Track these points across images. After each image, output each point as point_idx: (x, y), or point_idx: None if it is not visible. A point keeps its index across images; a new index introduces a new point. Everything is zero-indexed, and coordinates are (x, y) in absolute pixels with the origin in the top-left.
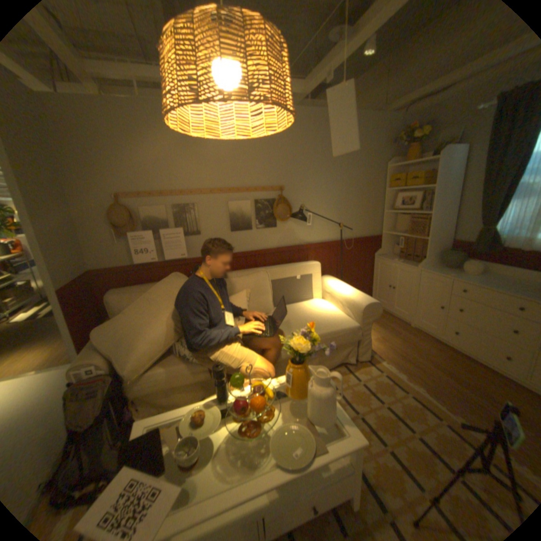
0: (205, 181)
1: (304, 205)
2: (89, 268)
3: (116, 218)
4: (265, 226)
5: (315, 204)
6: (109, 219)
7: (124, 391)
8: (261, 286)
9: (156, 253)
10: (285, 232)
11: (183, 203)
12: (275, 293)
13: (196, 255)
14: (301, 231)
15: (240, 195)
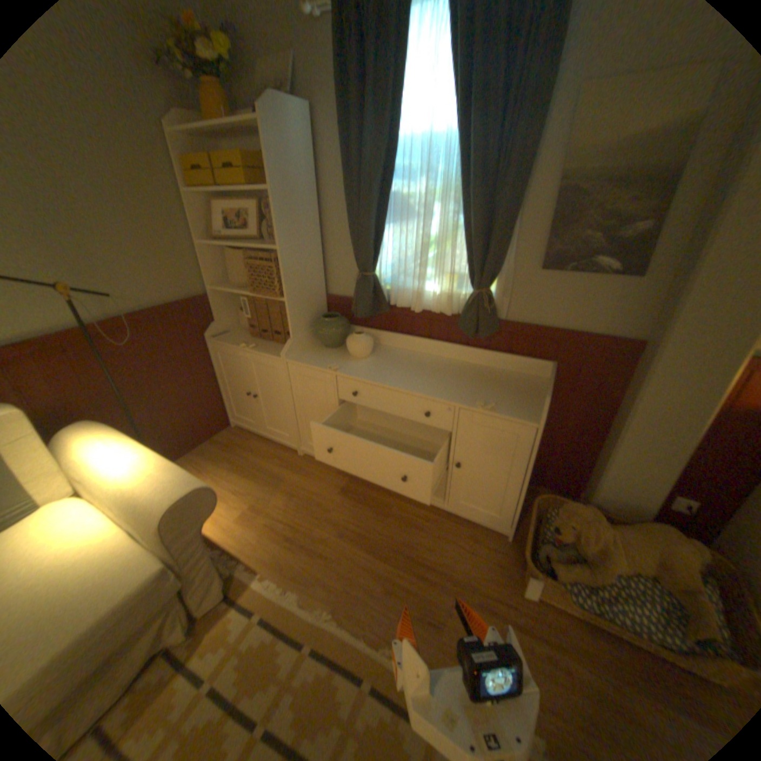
0: None
1: None
2: None
3: None
4: None
5: None
6: None
7: None
8: None
9: None
10: None
11: None
12: None
13: None
14: None
15: None
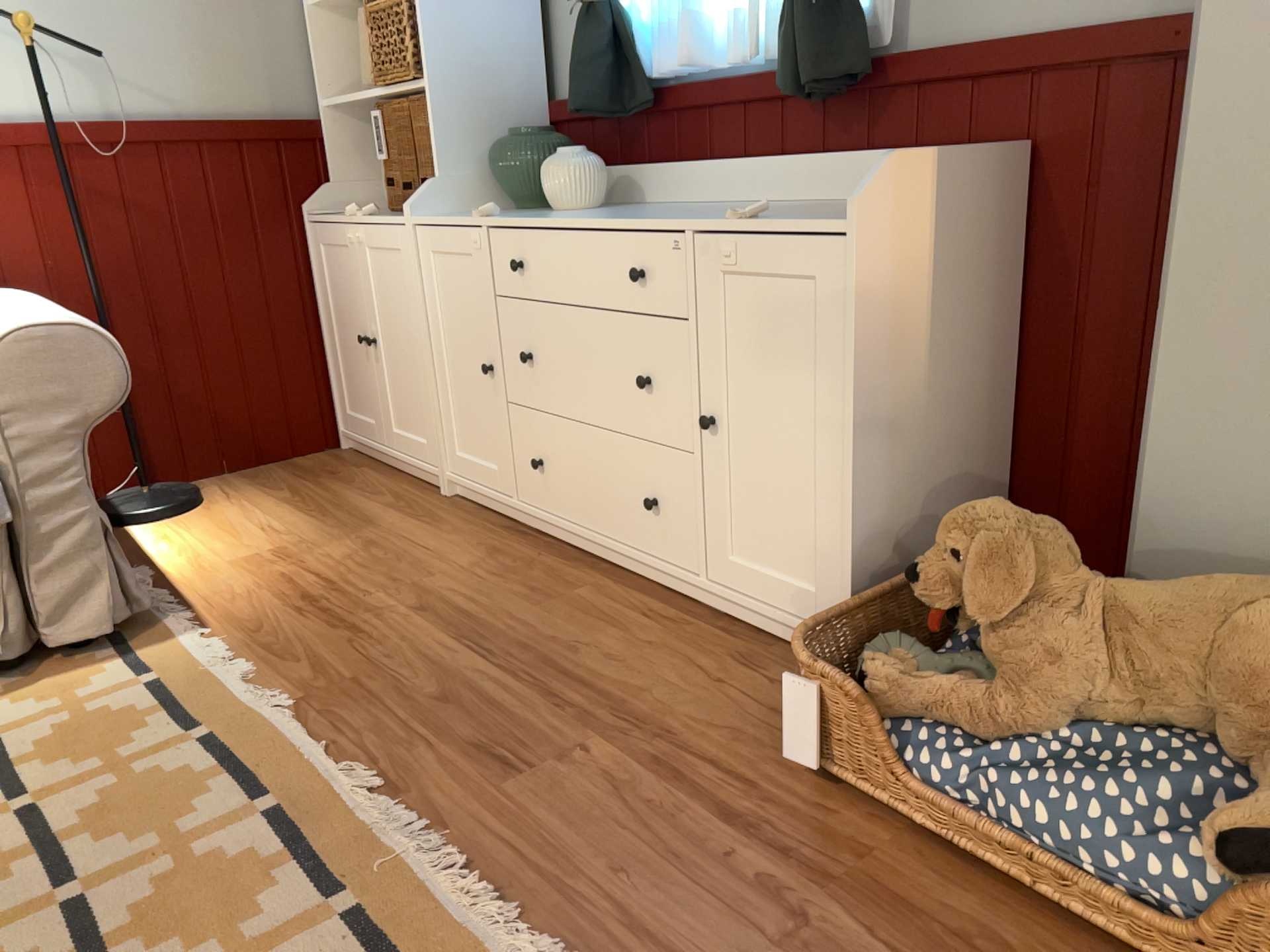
0: None
1: None
2: None
3: None
4: None
5: None
6: None
7: None
8: None
9: None
10: None
11: None
12: None
13: None
14: None
15: None
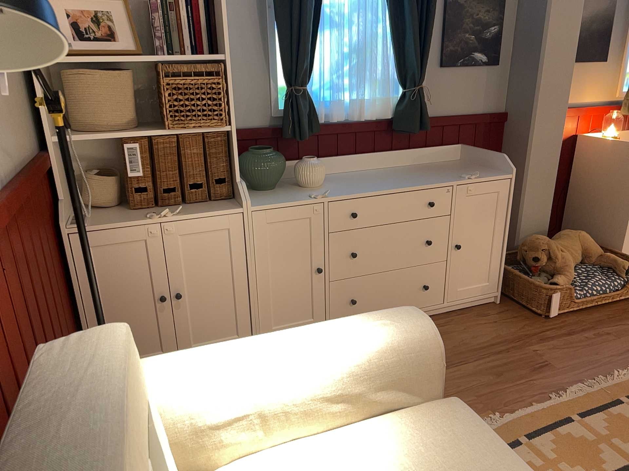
0: None
1: None
2: None
3: None
4: None
5: None
6: None
7: None
8: None
9: None
10: None
11: None
12: None
13: None
14: None
15: None
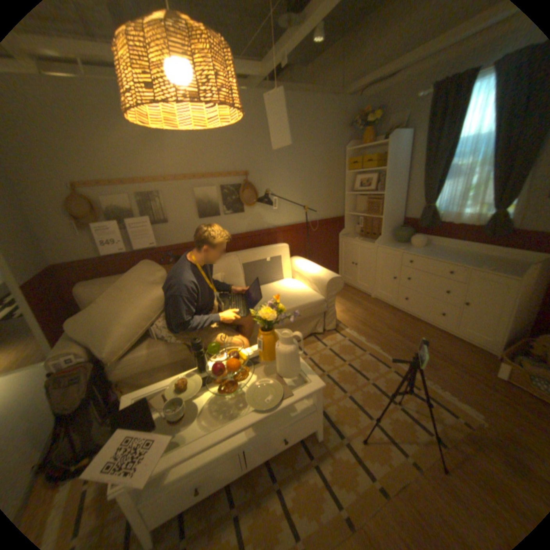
0: (167, 168)
1: (269, 189)
2: (50, 263)
3: (75, 210)
4: (233, 211)
5: (280, 188)
6: (67, 211)
7: (106, 376)
8: (232, 270)
9: (122, 244)
10: (253, 217)
11: (146, 191)
12: (246, 276)
13: (165, 244)
14: (268, 215)
15: (205, 181)
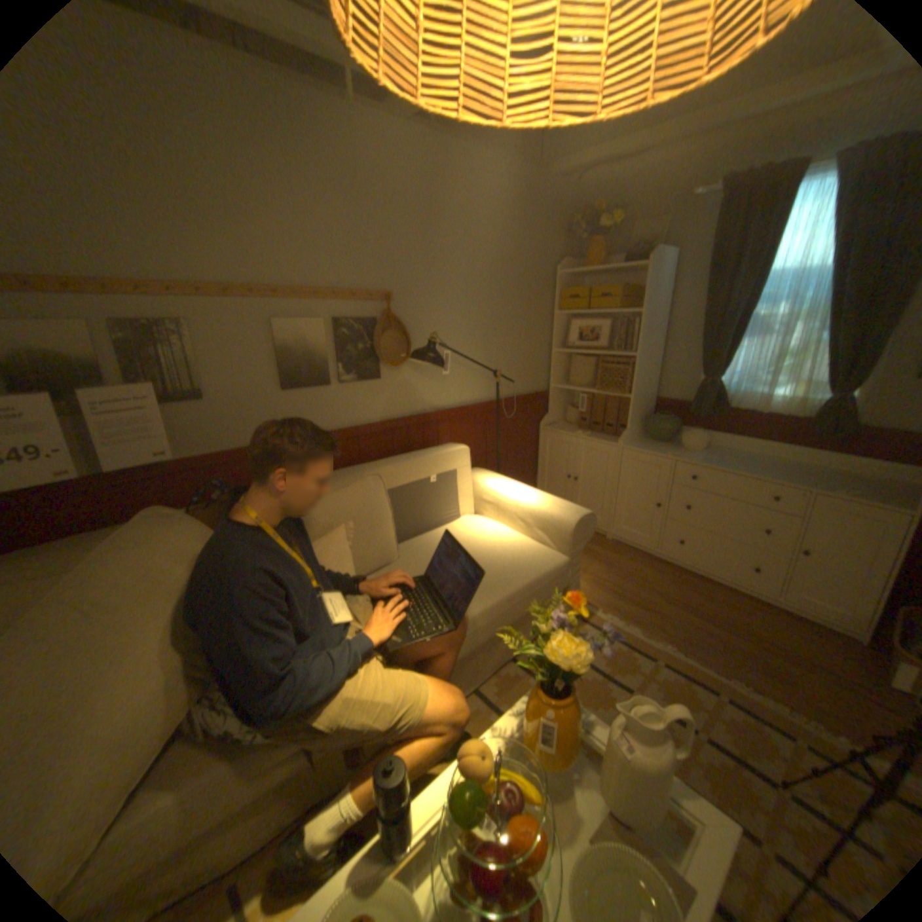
0: (209, 264)
1: (431, 334)
2: None
3: None
4: (359, 376)
5: (450, 334)
6: None
7: None
8: (373, 510)
9: (70, 456)
10: (398, 389)
11: (145, 317)
12: (400, 519)
13: (193, 452)
14: (426, 386)
15: (301, 305)
